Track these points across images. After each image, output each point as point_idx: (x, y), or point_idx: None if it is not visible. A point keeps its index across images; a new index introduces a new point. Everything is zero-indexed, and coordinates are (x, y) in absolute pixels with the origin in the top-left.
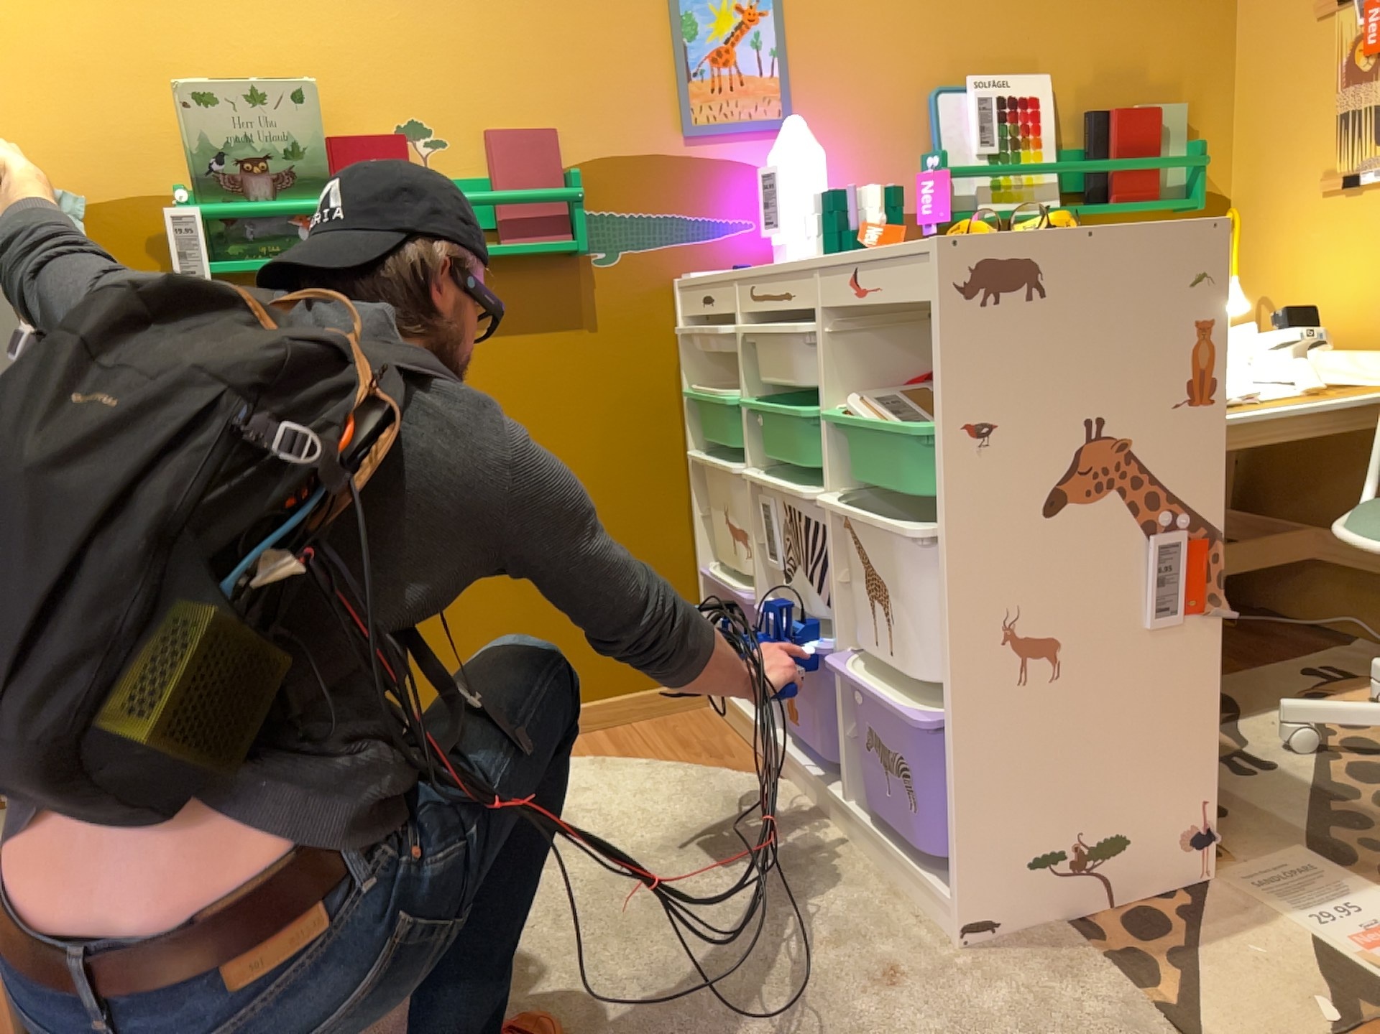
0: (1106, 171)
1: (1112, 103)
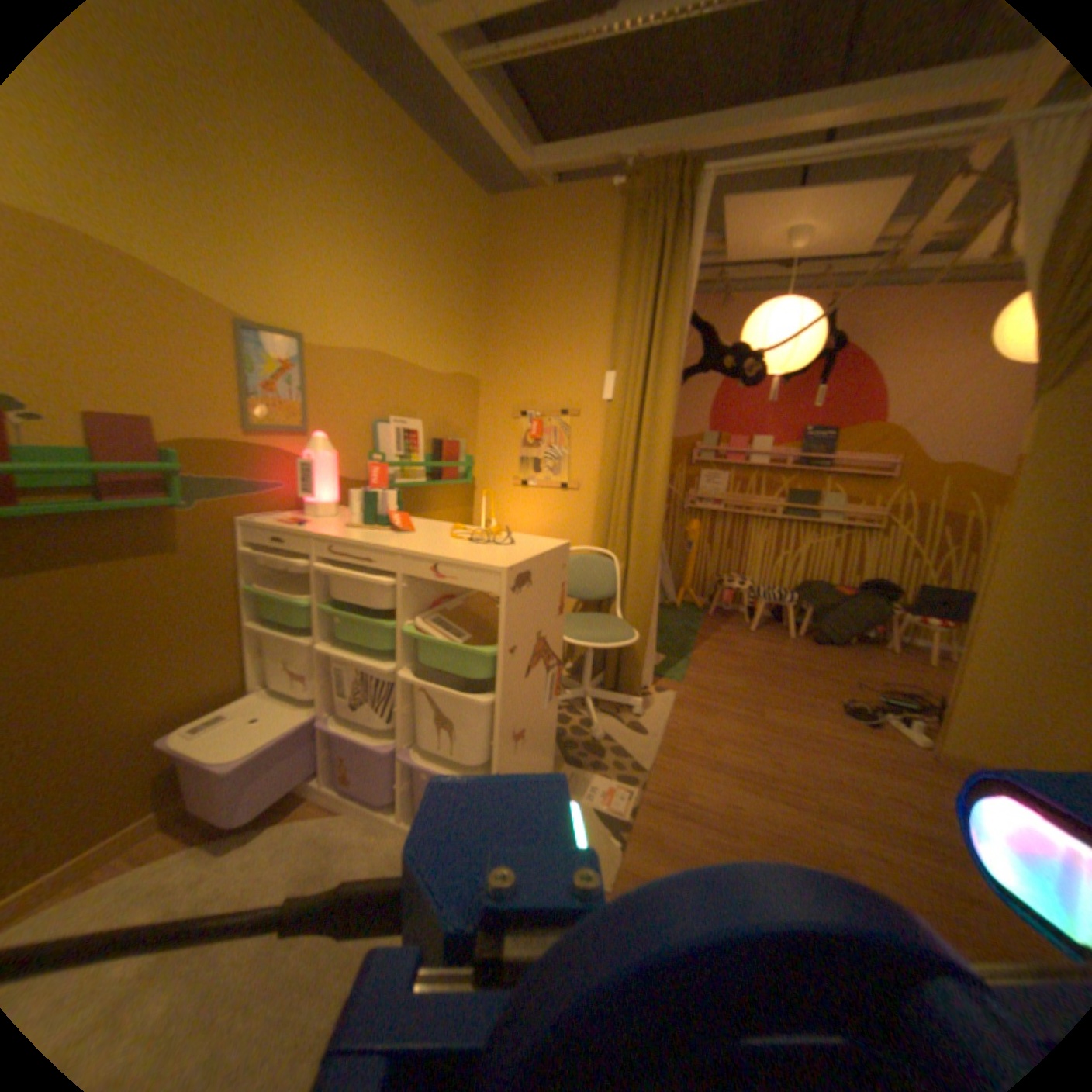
0: (440, 466)
1: (440, 434)
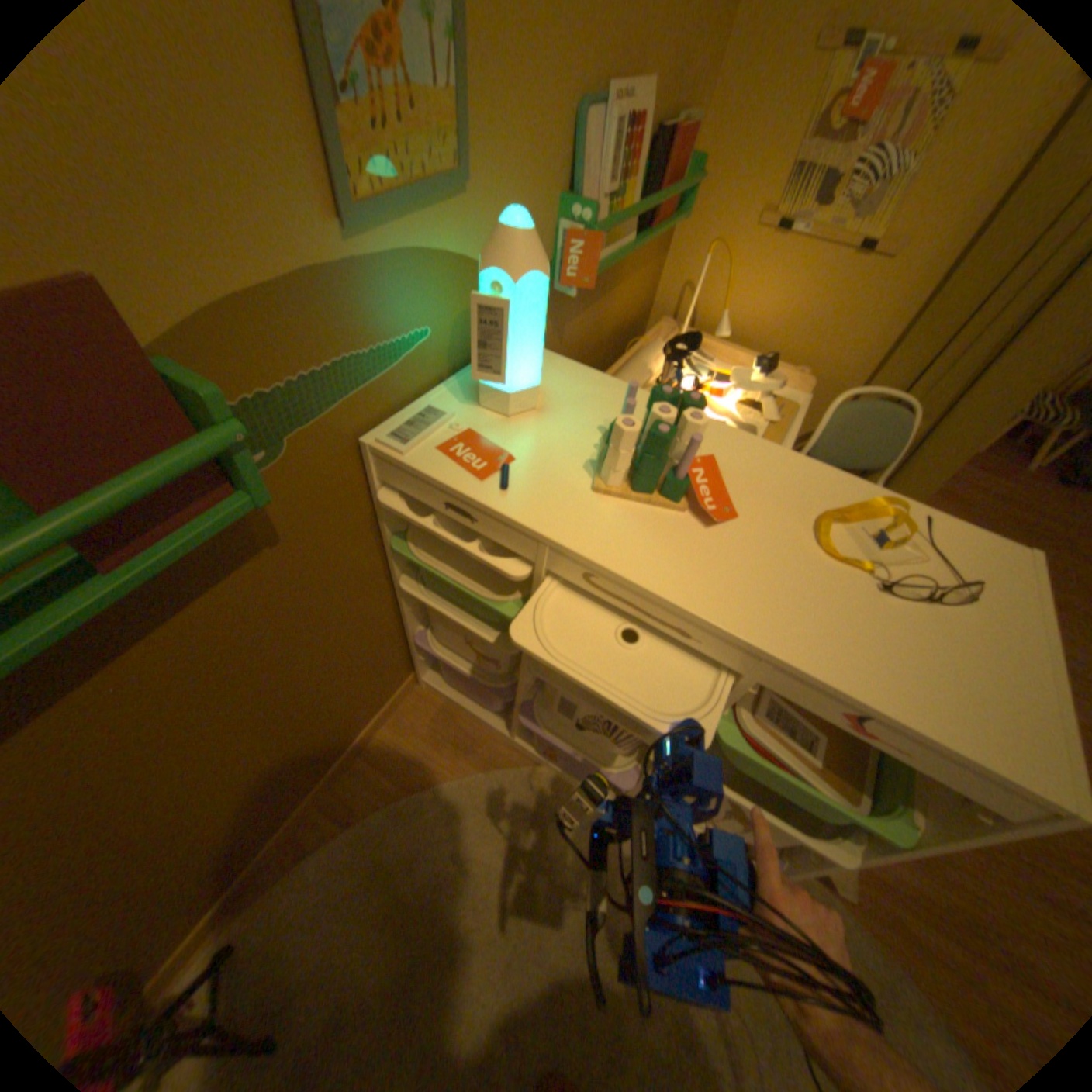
0: (662, 191)
1: (672, 103)
